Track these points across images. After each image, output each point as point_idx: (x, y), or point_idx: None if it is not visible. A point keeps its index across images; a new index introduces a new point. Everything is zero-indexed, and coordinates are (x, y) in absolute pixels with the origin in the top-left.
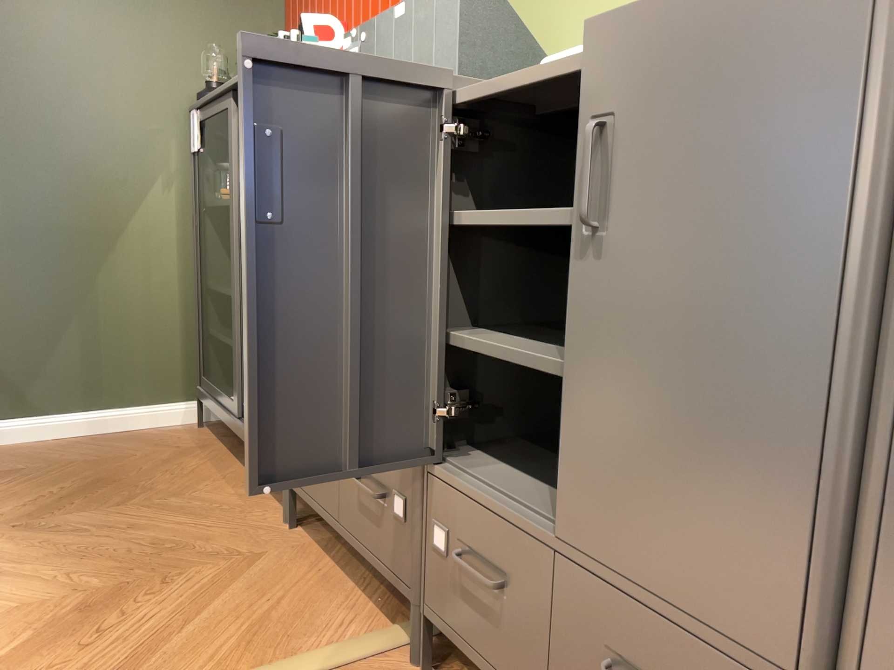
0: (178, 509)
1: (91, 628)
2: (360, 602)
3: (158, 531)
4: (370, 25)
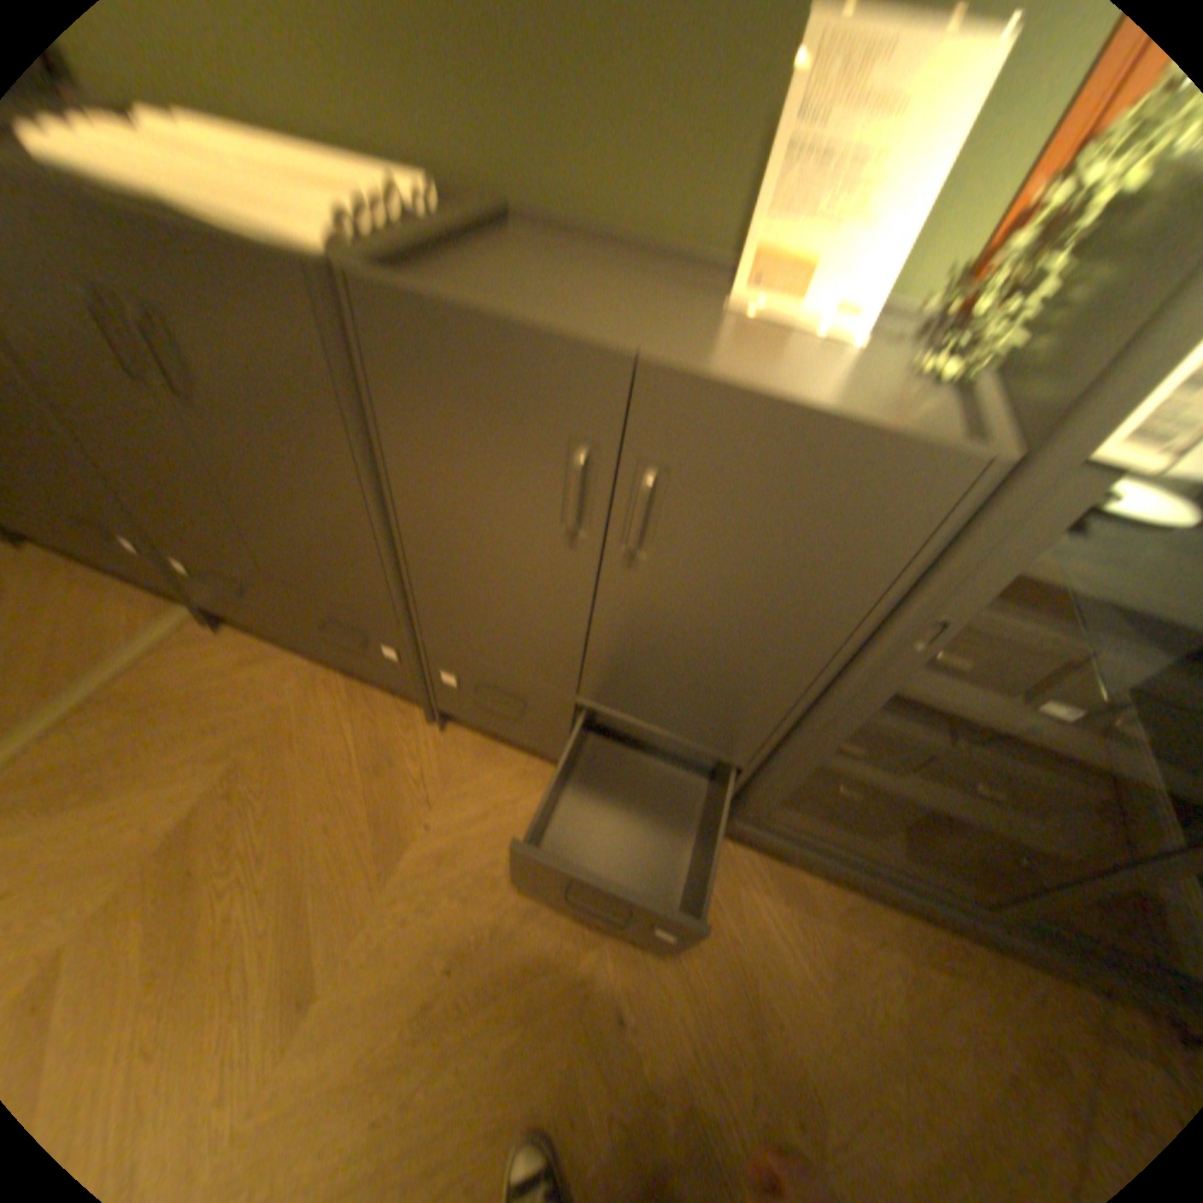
0: None
1: None
2: (133, 591)
3: None
4: None
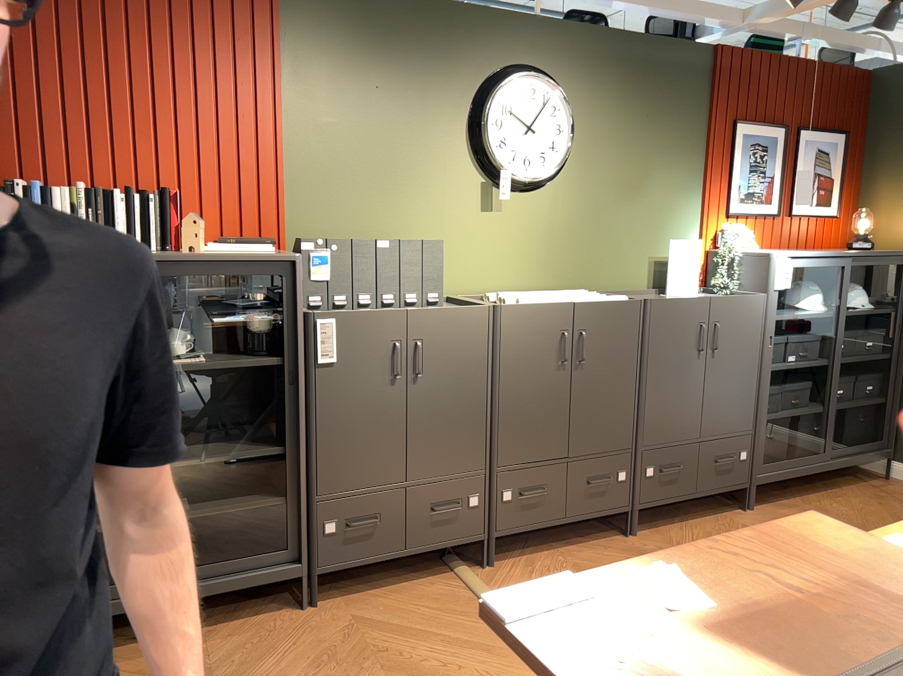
0: (243, 665)
1: (437, 672)
2: (424, 581)
3: (288, 670)
4: (342, 239)
